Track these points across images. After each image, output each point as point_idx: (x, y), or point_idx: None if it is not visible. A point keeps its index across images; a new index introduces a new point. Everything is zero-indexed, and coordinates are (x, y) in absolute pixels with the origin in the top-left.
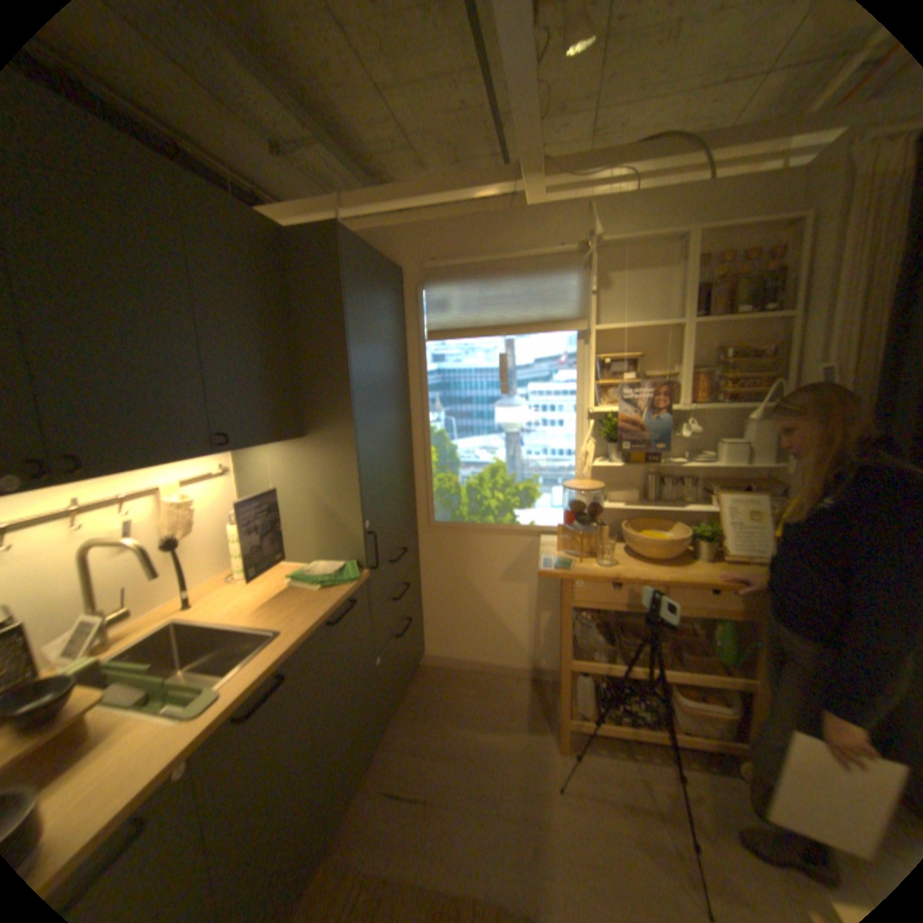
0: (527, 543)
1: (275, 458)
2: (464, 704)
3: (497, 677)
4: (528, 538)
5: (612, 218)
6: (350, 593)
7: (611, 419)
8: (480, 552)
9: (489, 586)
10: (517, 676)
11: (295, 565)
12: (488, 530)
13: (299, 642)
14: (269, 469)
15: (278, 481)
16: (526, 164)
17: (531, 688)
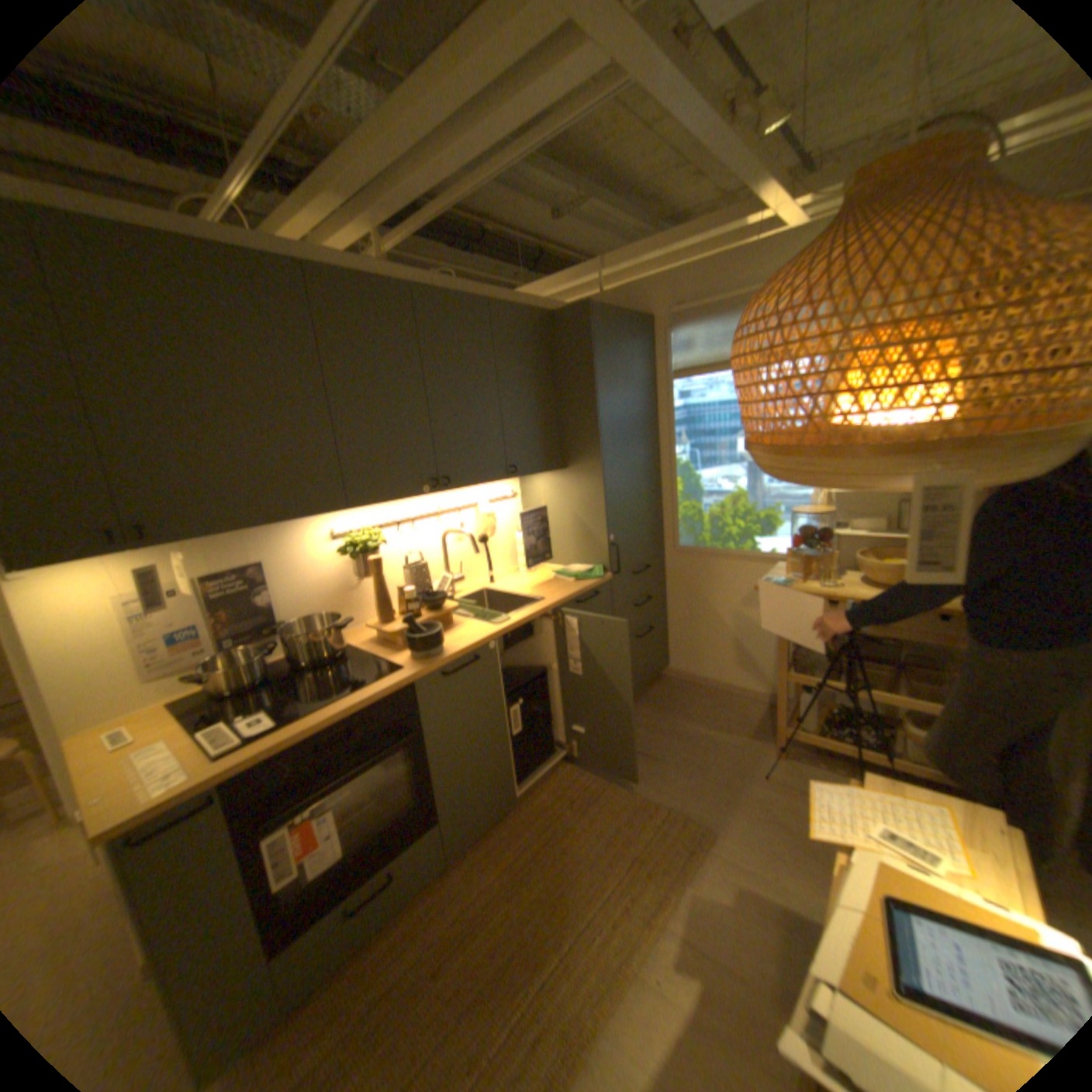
0: (768, 570)
1: (546, 486)
2: (697, 708)
3: (735, 697)
4: (769, 565)
5: None
6: (593, 586)
7: None
8: (721, 577)
9: (730, 610)
10: (755, 700)
11: (559, 567)
12: (729, 557)
13: (555, 605)
14: (542, 494)
15: (548, 503)
16: (765, 199)
17: (767, 711)
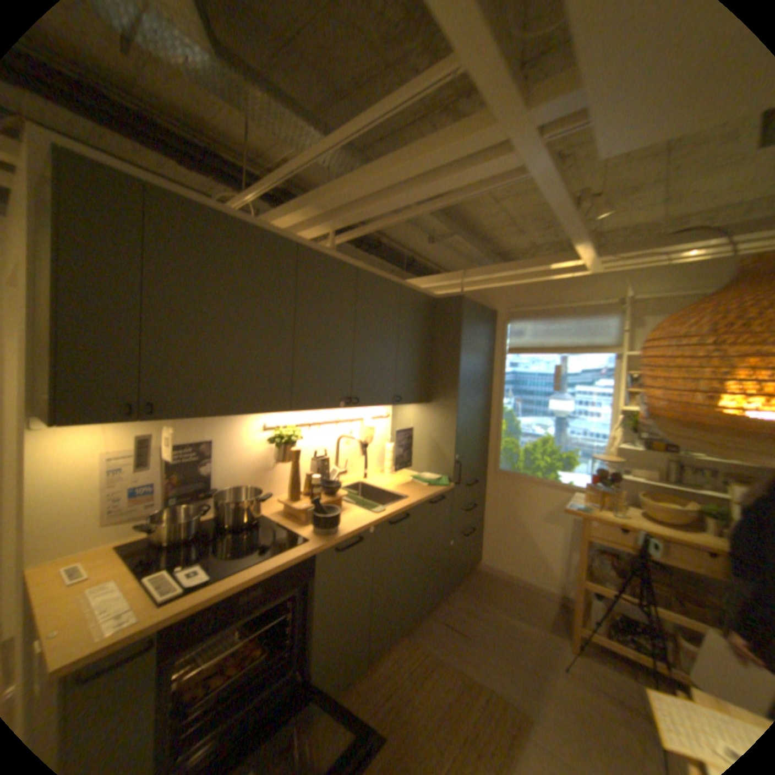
0: (566, 497)
1: (413, 412)
2: (505, 600)
3: (534, 594)
4: (568, 494)
5: (648, 281)
6: (443, 491)
7: (638, 416)
8: (529, 497)
9: (534, 523)
10: (549, 599)
11: (414, 473)
12: (537, 483)
13: (417, 504)
14: (409, 418)
15: (412, 425)
16: (582, 253)
17: (560, 610)
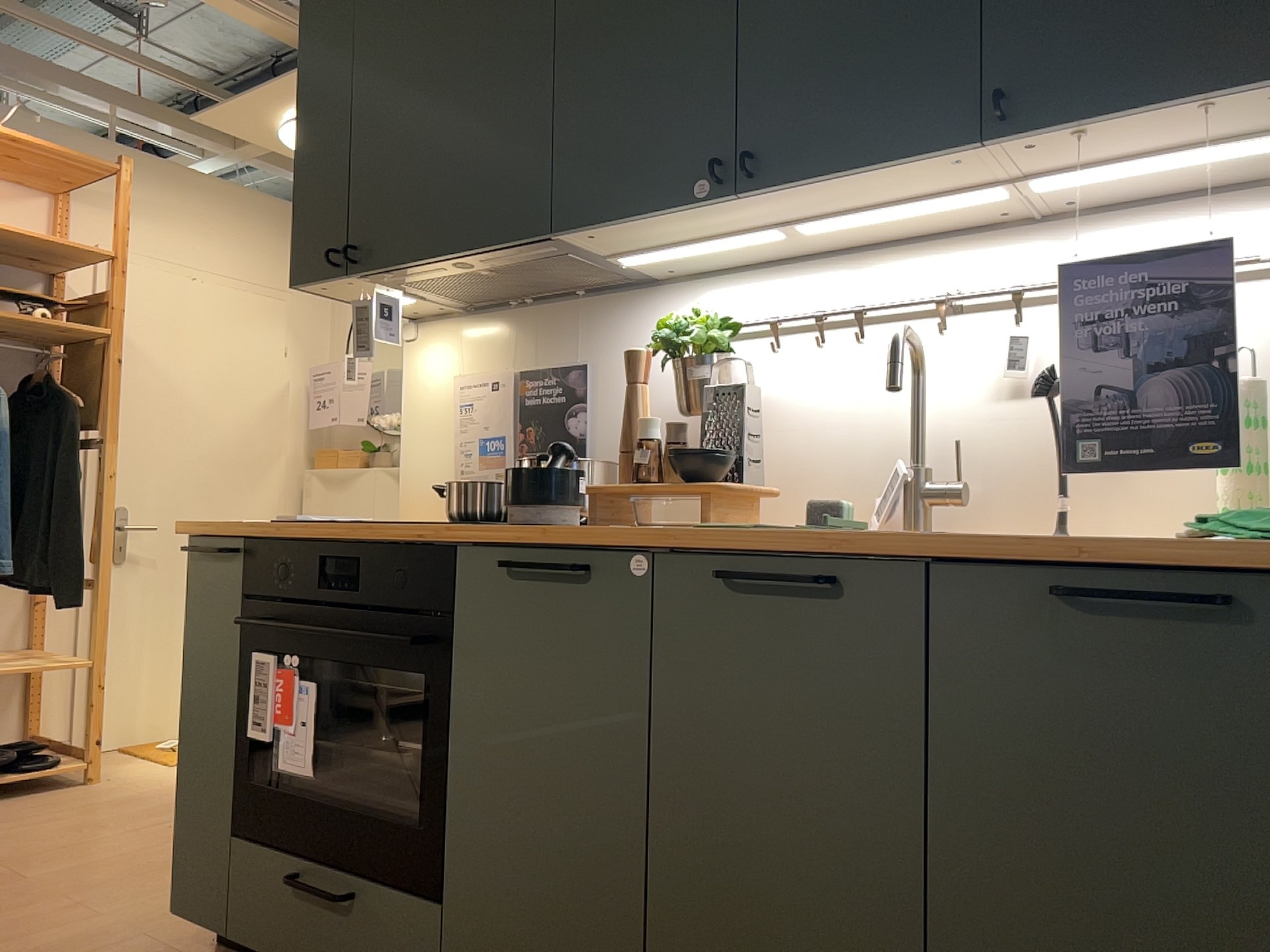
0: None
1: None
2: None
3: None
4: None
5: None
6: (1201, 552)
7: None
8: None
9: None
10: None
11: None
12: None
13: (907, 548)
14: None
15: None
16: None
17: None
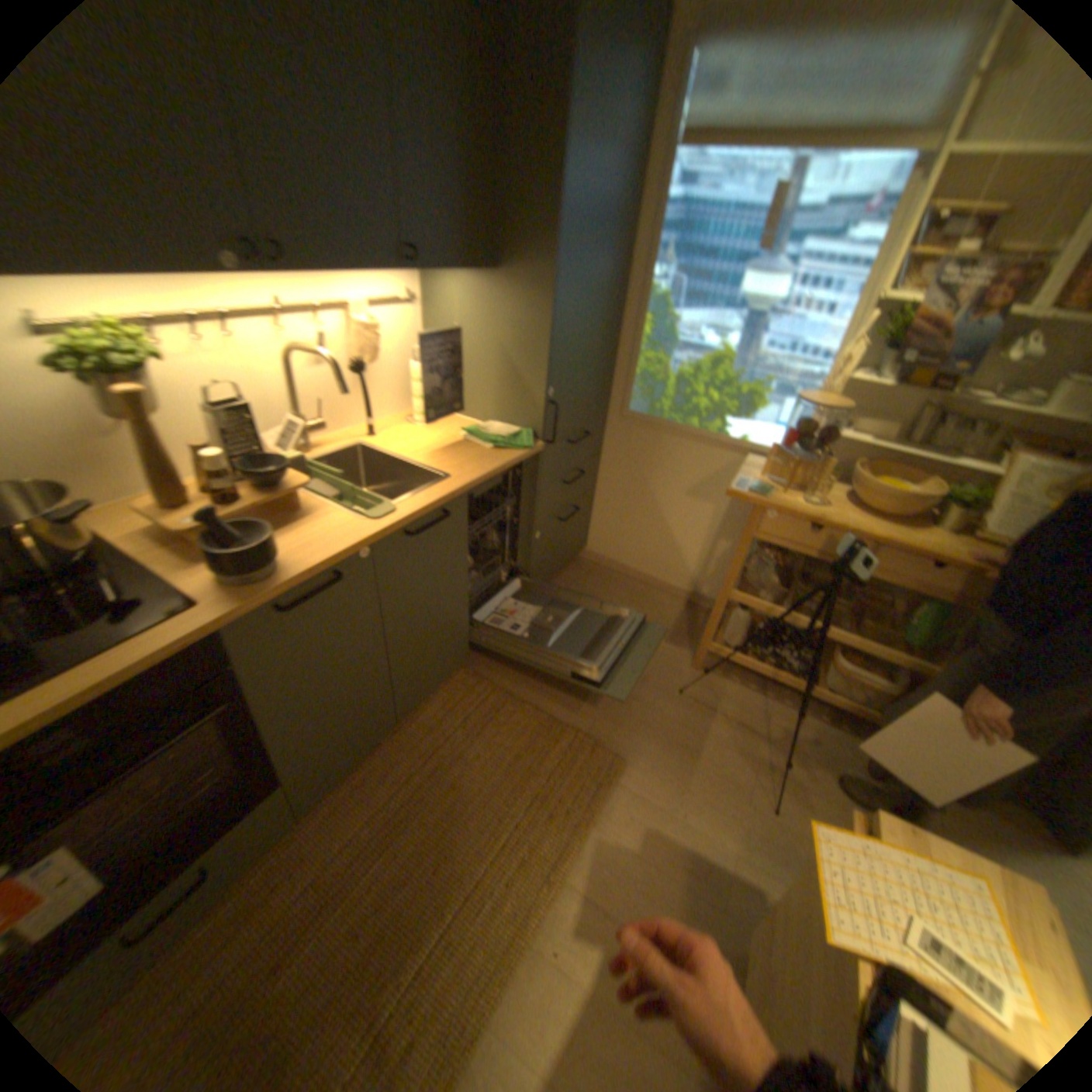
0: (730, 461)
1: (464, 294)
2: (612, 602)
3: (653, 590)
4: (733, 456)
5: None
6: (520, 461)
7: (909, 314)
8: (671, 460)
9: (671, 499)
10: (673, 596)
11: (472, 422)
12: (688, 436)
13: (466, 490)
14: (457, 307)
15: (465, 323)
16: None
17: (684, 610)
